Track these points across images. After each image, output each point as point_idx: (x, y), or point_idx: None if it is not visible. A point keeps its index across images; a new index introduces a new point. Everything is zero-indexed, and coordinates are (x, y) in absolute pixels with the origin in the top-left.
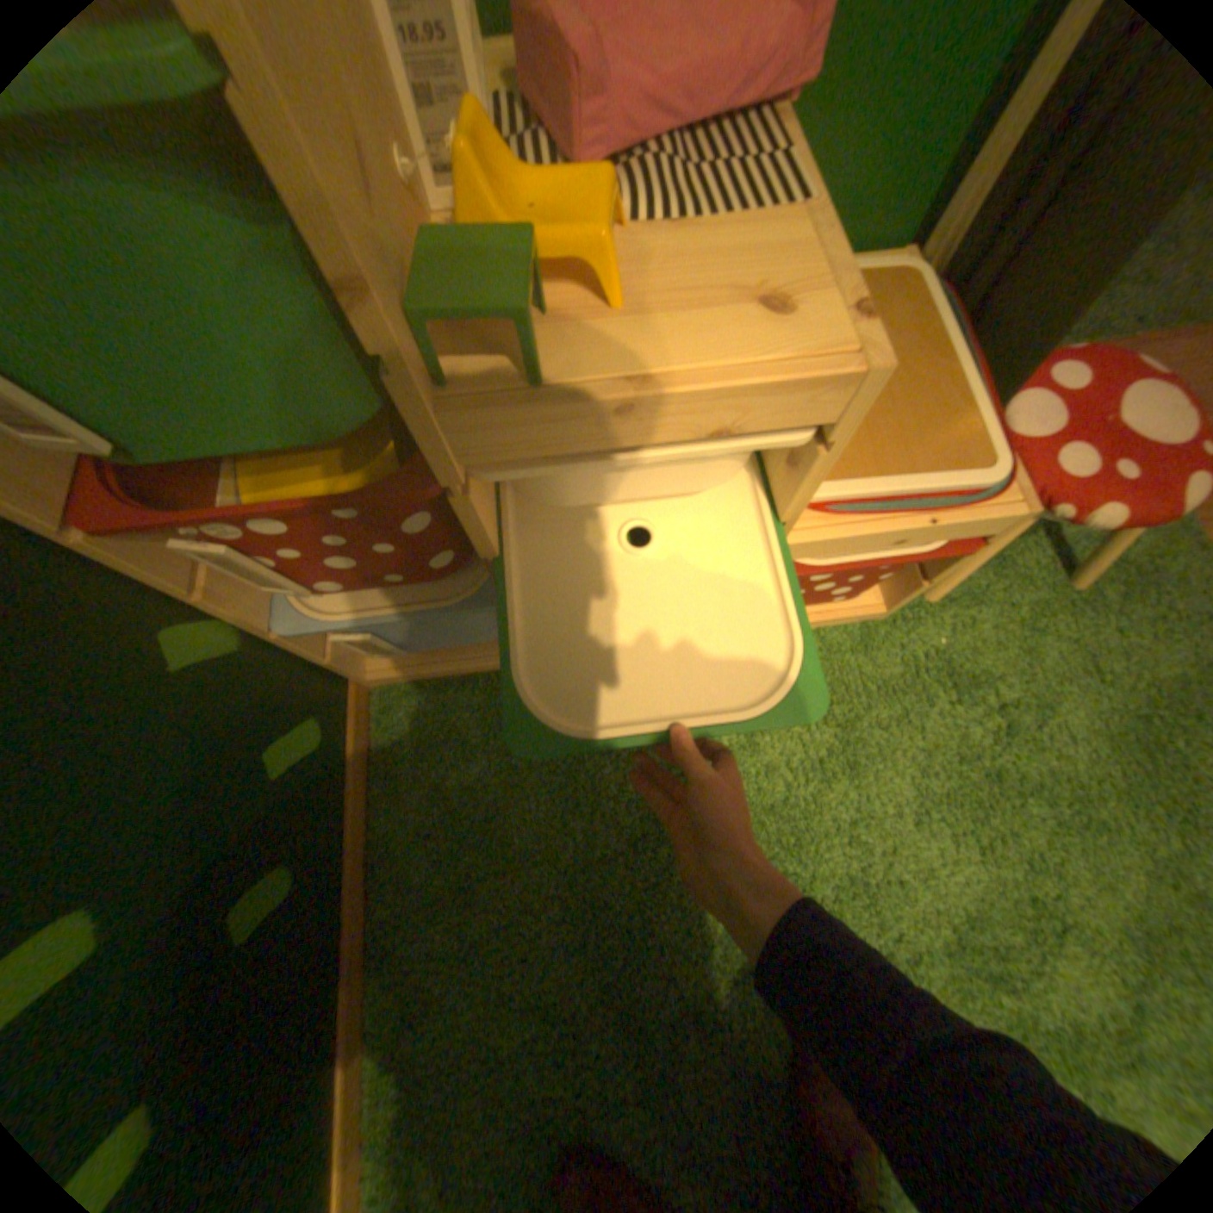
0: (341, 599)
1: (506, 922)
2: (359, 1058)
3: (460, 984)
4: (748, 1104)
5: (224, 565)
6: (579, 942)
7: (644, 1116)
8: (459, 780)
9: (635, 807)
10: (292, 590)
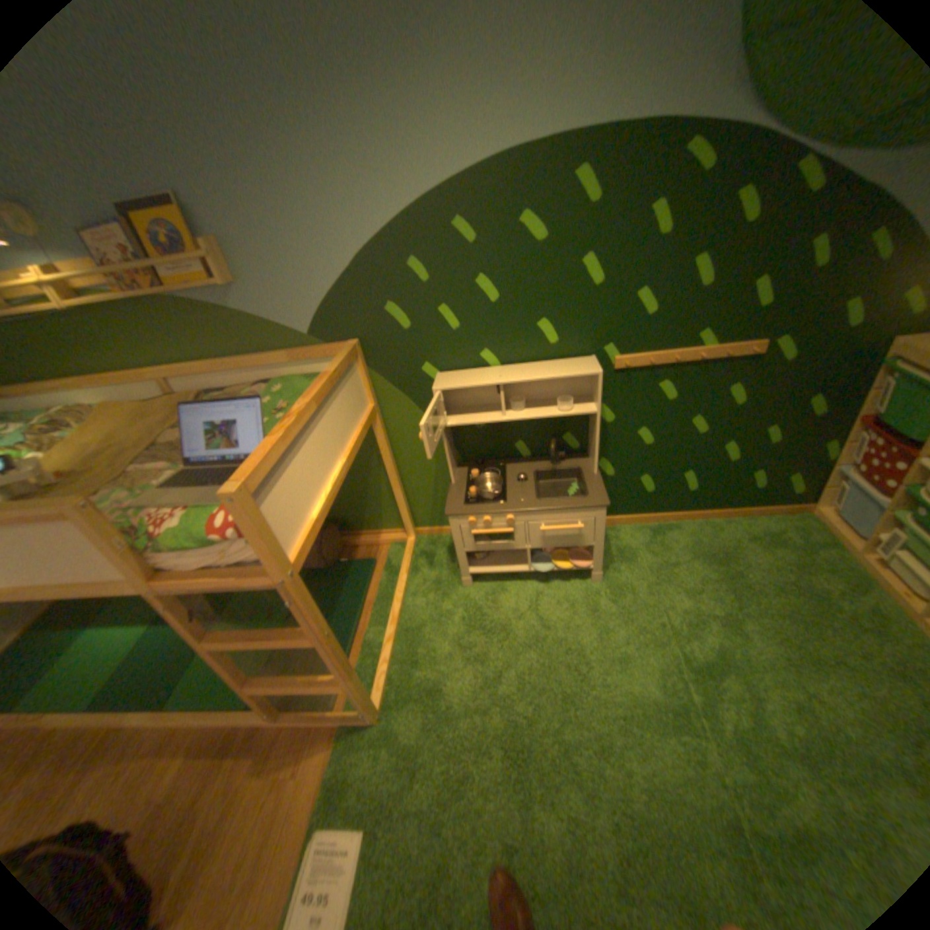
0: (861, 472)
1: (749, 550)
2: (701, 520)
3: (727, 540)
4: (719, 609)
5: (864, 441)
6: (751, 568)
7: (707, 582)
8: (791, 538)
9: (809, 588)
10: (859, 460)
